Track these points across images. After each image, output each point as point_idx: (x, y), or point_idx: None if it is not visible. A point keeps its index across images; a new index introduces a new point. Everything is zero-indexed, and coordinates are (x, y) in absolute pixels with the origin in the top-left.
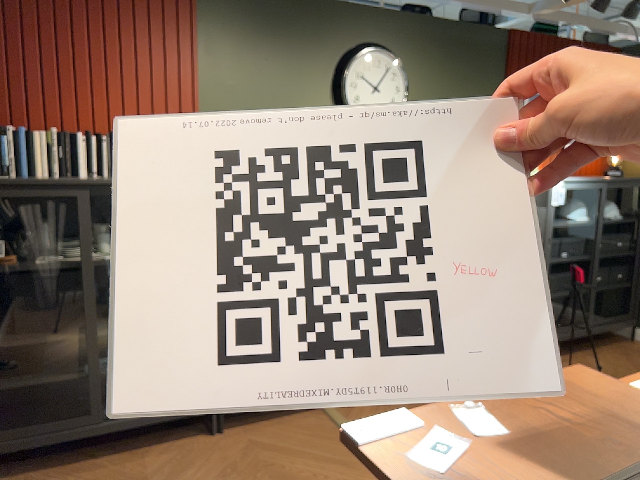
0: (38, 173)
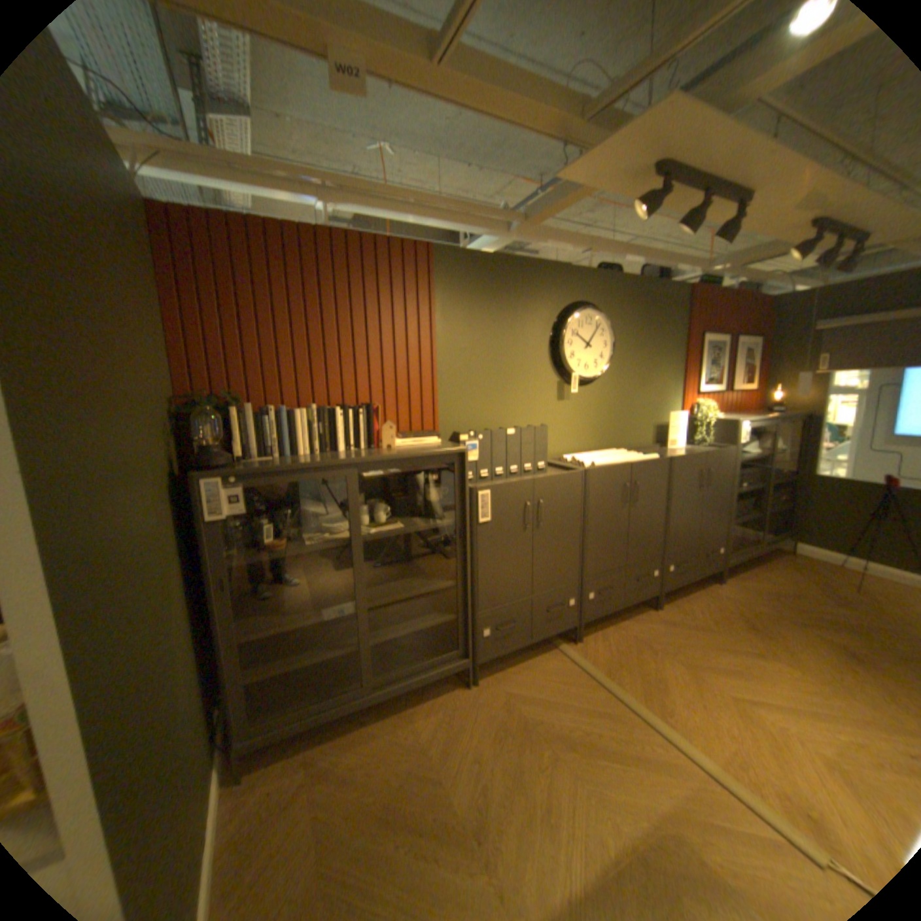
0: (300, 450)
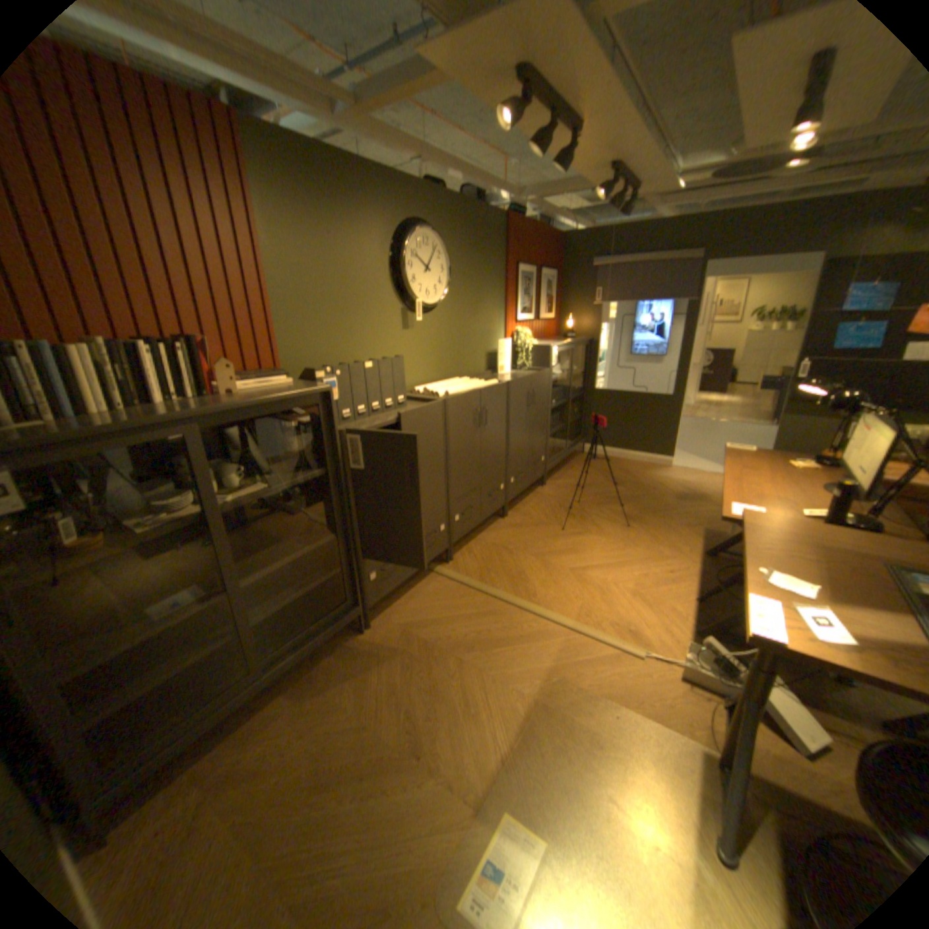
0: (91, 408)
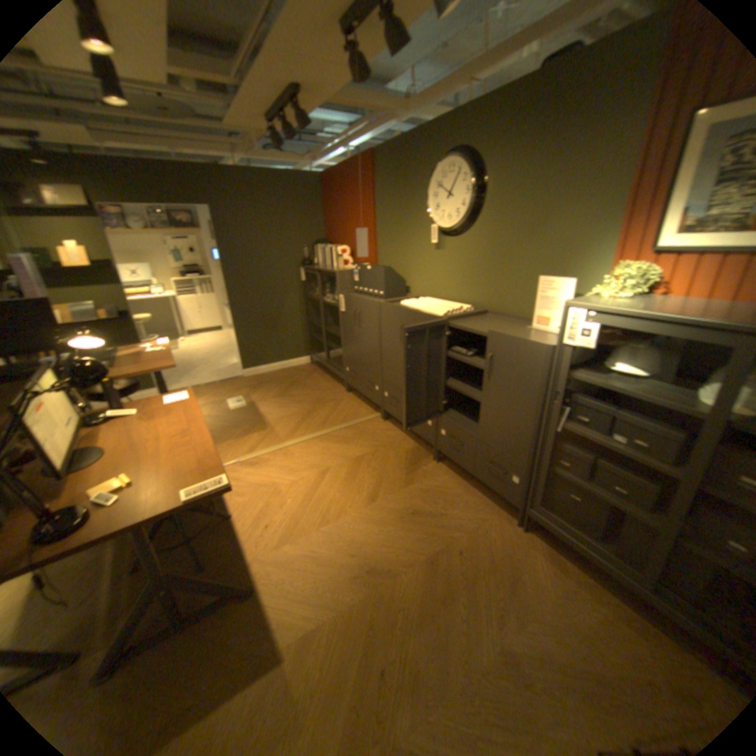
0: (328, 264)
